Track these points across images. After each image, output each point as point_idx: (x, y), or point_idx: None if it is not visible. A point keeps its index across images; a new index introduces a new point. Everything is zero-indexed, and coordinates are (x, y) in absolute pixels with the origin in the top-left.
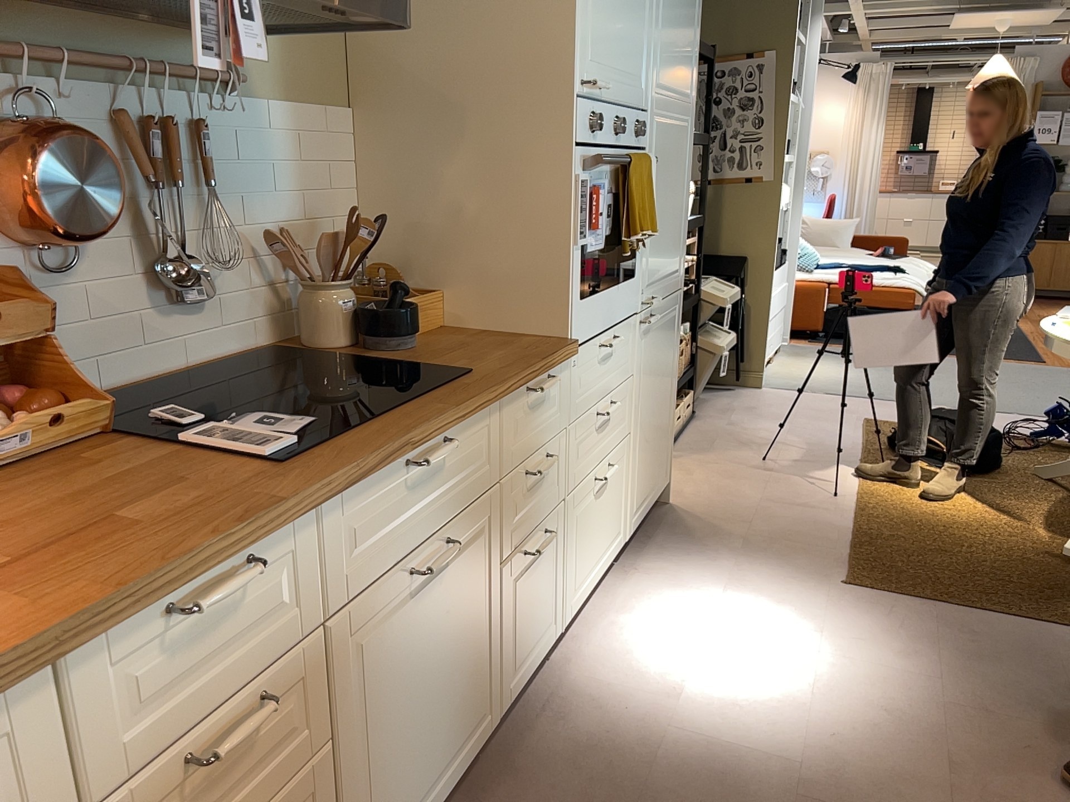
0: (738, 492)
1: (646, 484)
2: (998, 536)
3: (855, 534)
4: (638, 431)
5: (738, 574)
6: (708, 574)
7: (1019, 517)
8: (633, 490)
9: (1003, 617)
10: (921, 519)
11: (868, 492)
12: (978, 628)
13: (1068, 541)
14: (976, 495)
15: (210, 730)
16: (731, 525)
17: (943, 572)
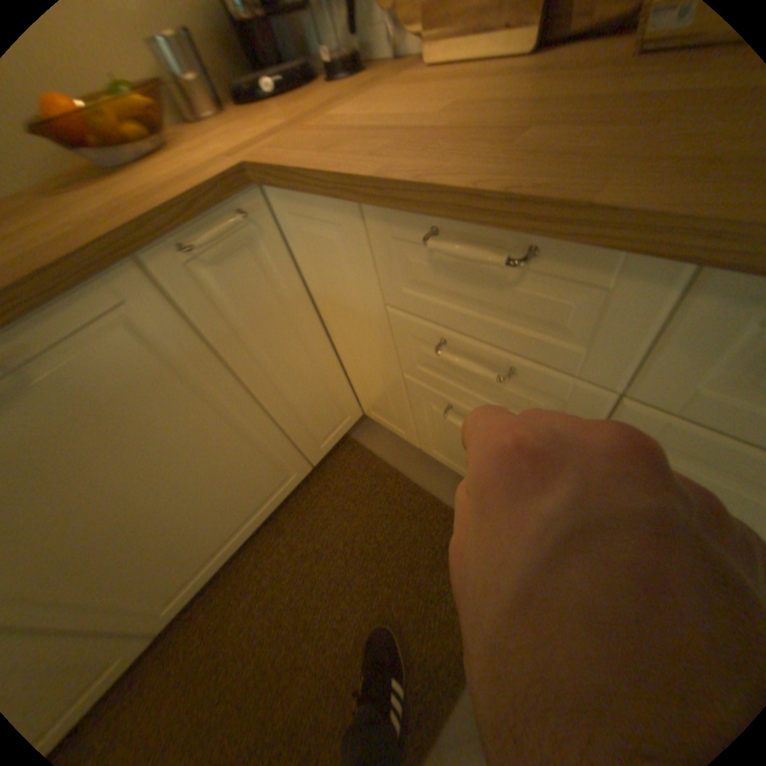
0: None
1: None
2: None
3: None
4: None
5: None
6: None
7: None
8: None
9: None
10: None
11: None
12: None
13: None
14: None
15: (465, 348)
16: None
17: None
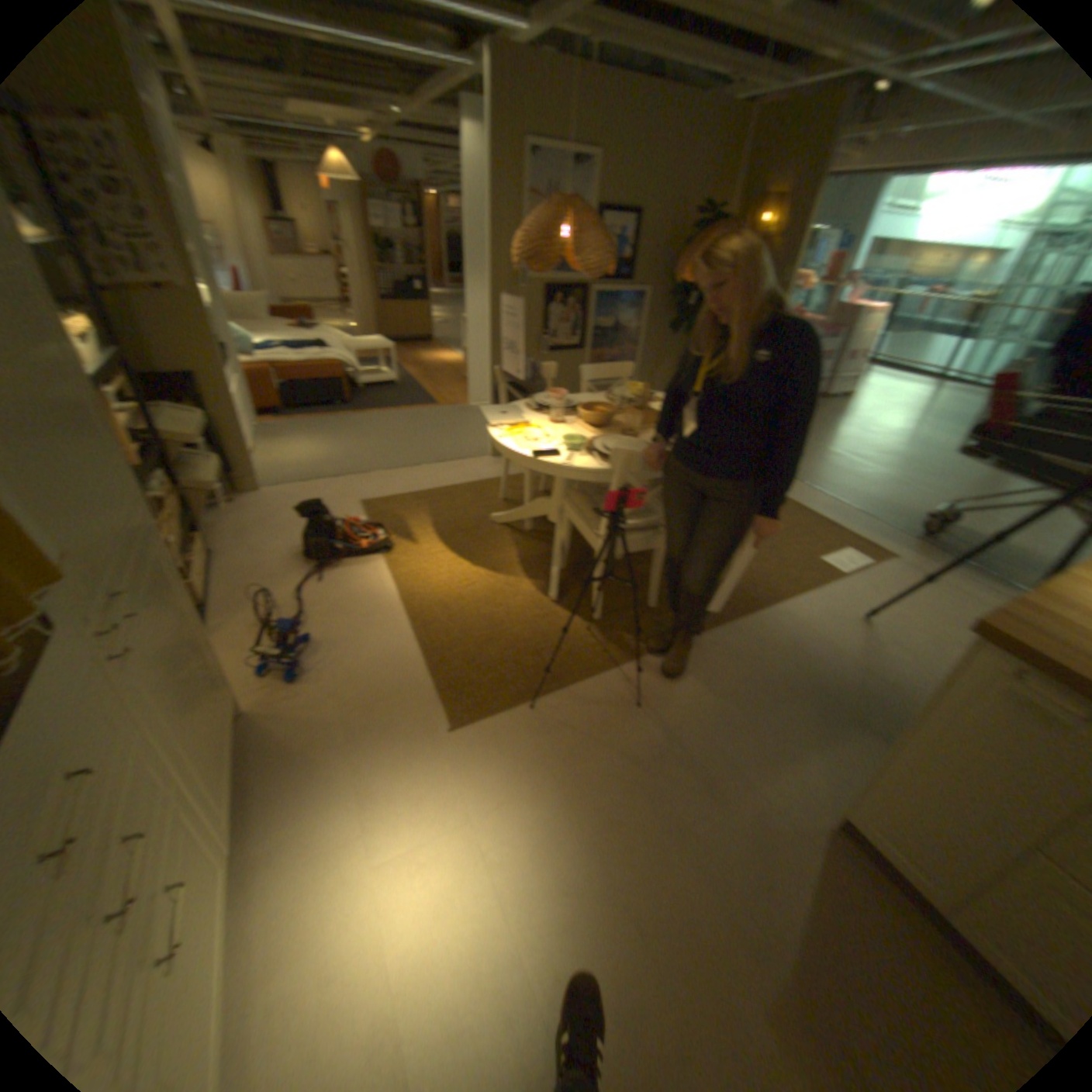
0: (303, 656)
1: (215, 769)
2: (509, 601)
3: (425, 659)
4: (179, 761)
5: (362, 792)
6: (333, 814)
7: (508, 573)
8: (206, 817)
9: (559, 695)
10: (457, 610)
11: (407, 596)
12: (555, 721)
13: (544, 583)
14: (474, 562)
15: None
16: (320, 714)
17: (502, 667)
